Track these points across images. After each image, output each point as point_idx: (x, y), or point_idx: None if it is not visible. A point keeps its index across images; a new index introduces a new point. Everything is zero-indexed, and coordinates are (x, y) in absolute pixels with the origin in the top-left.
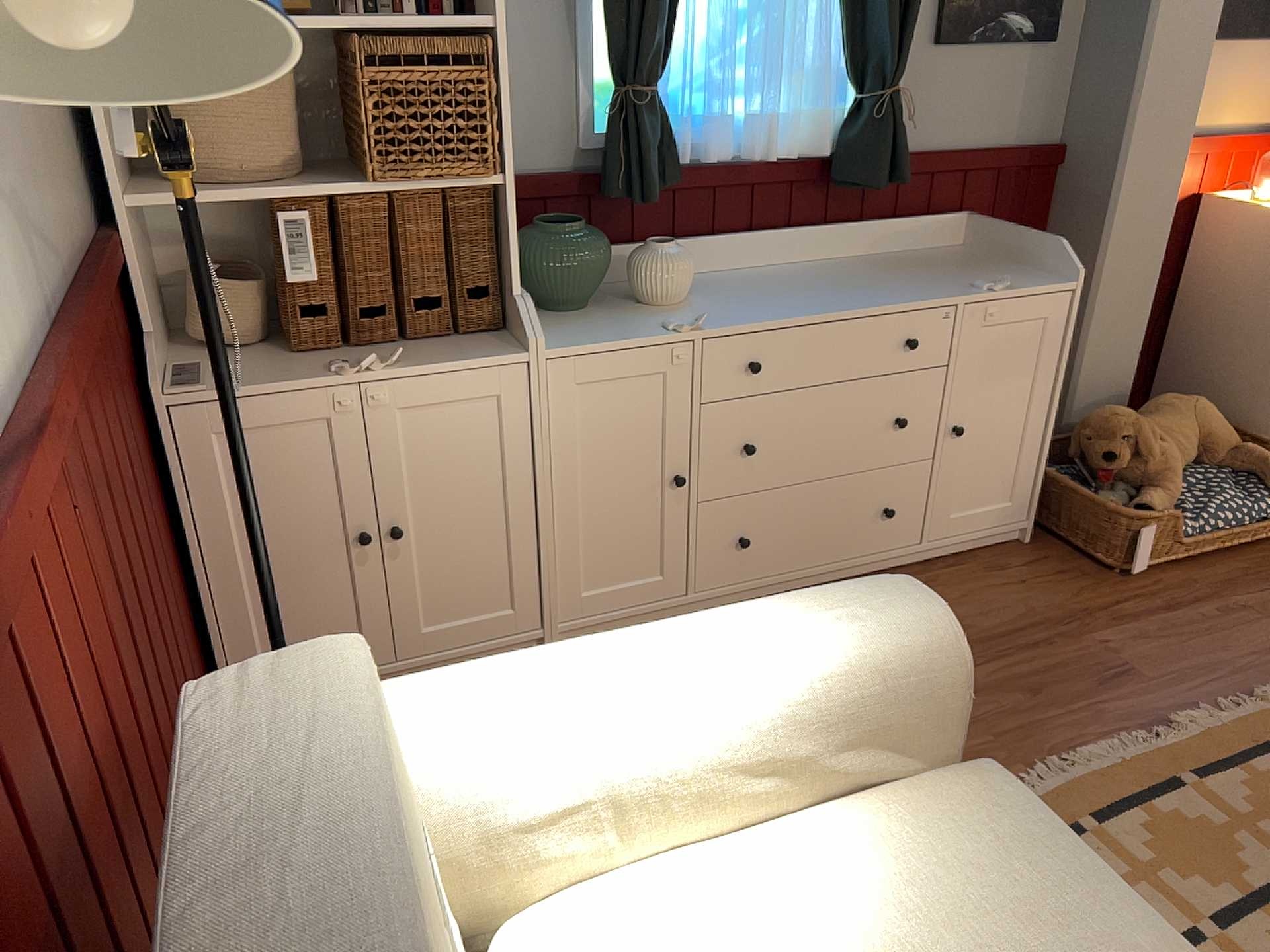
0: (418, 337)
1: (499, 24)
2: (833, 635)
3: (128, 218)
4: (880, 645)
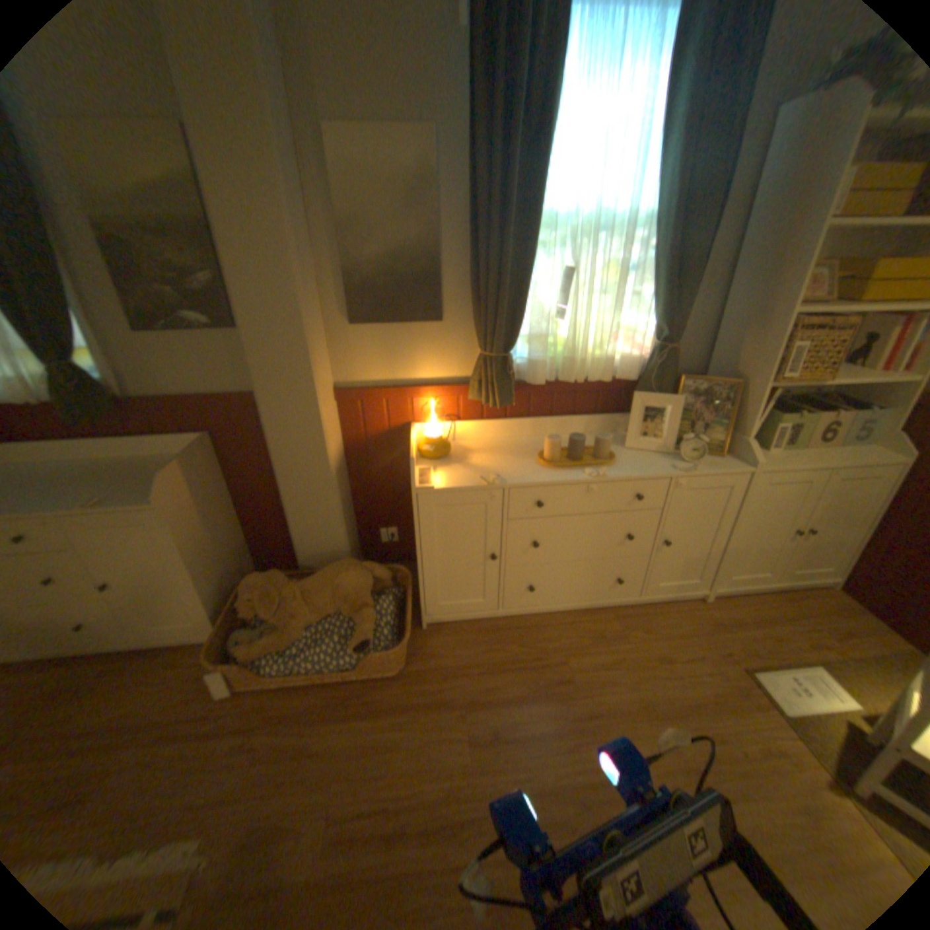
0: None
1: None
2: None
3: None
4: None
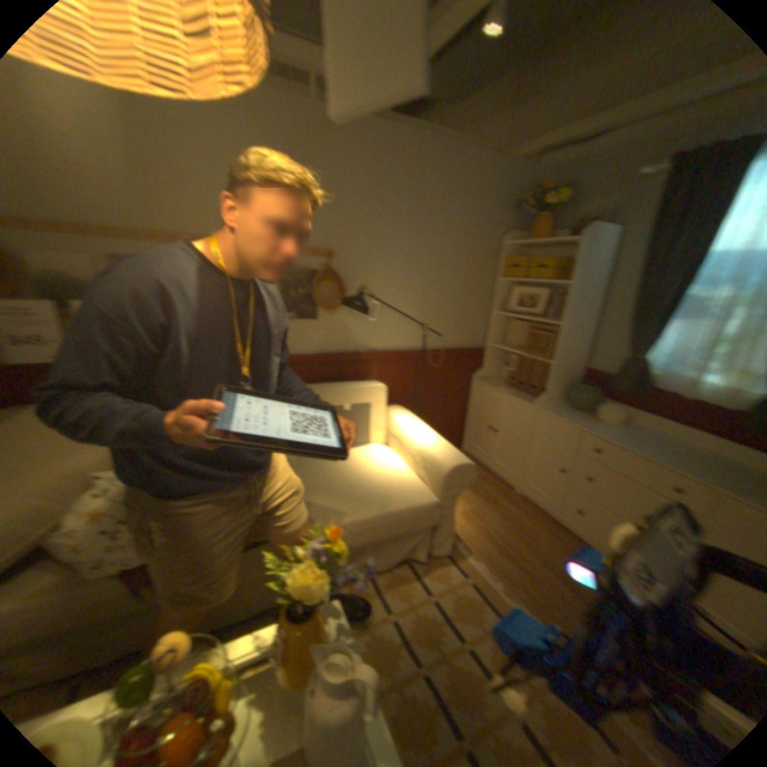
0: (530, 395)
1: (569, 325)
2: (442, 451)
3: (489, 347)
4: (443, 458)
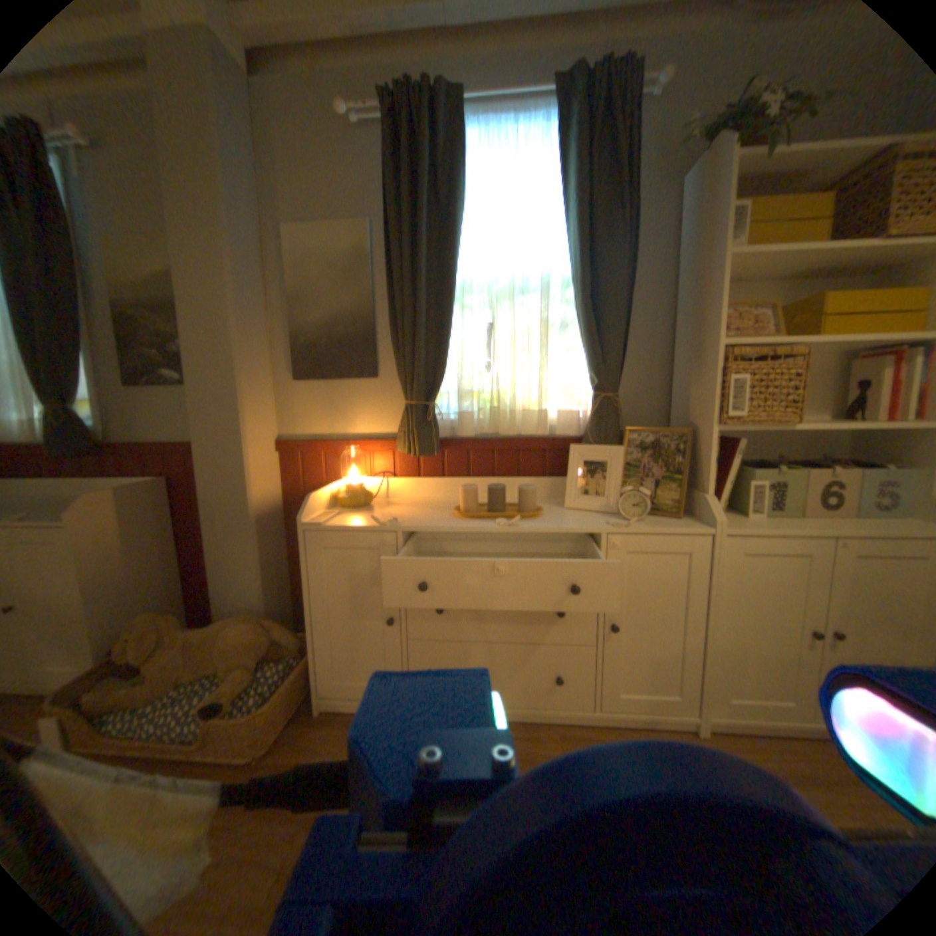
0: None
1: None
2: None
3: None
4: None
